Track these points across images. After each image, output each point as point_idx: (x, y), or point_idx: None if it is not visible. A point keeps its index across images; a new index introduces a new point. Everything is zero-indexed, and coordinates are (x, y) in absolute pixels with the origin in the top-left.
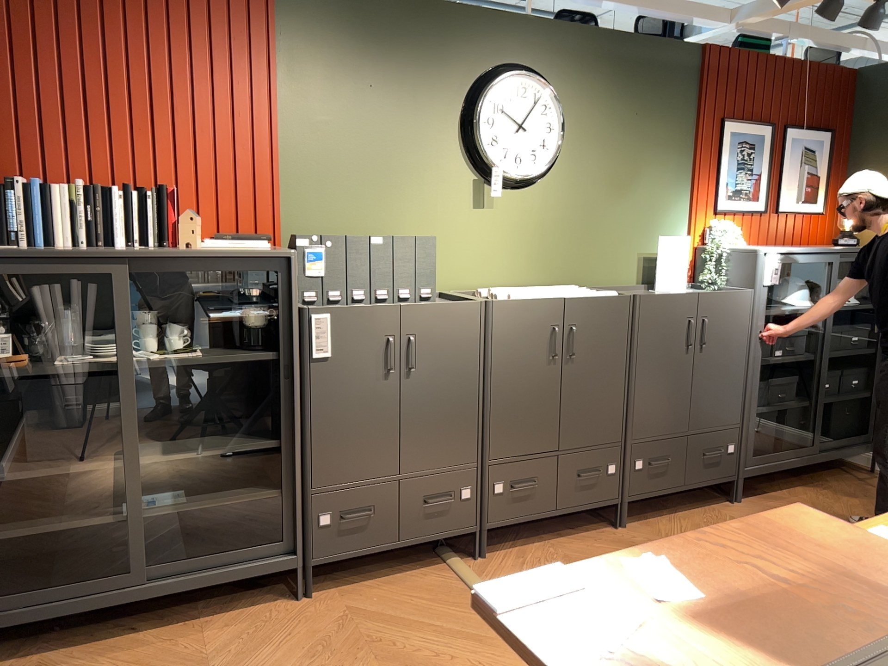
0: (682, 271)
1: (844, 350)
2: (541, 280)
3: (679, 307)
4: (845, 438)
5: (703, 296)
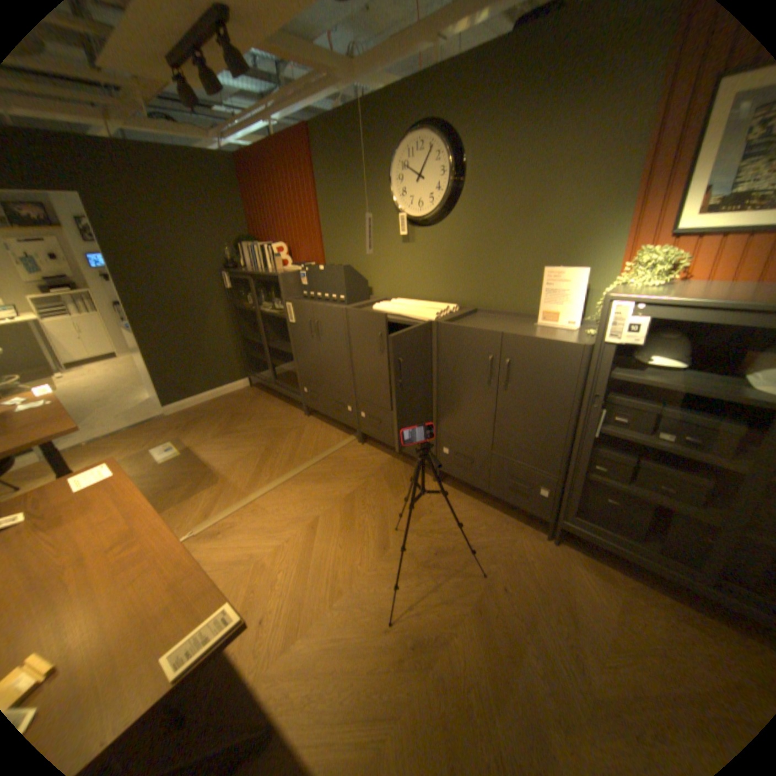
0: (575, 306)
1: None
2: (449, 298)
3: (480, 341)
4: None
5: (508, 337)
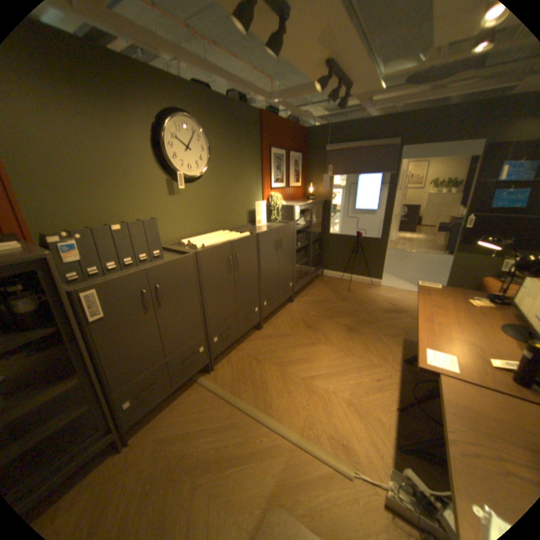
0: (264, 216)
1: (314, 238)
2: (209, 230)
3: (272, 235)
4: (316, 268)
5: (279, 229)
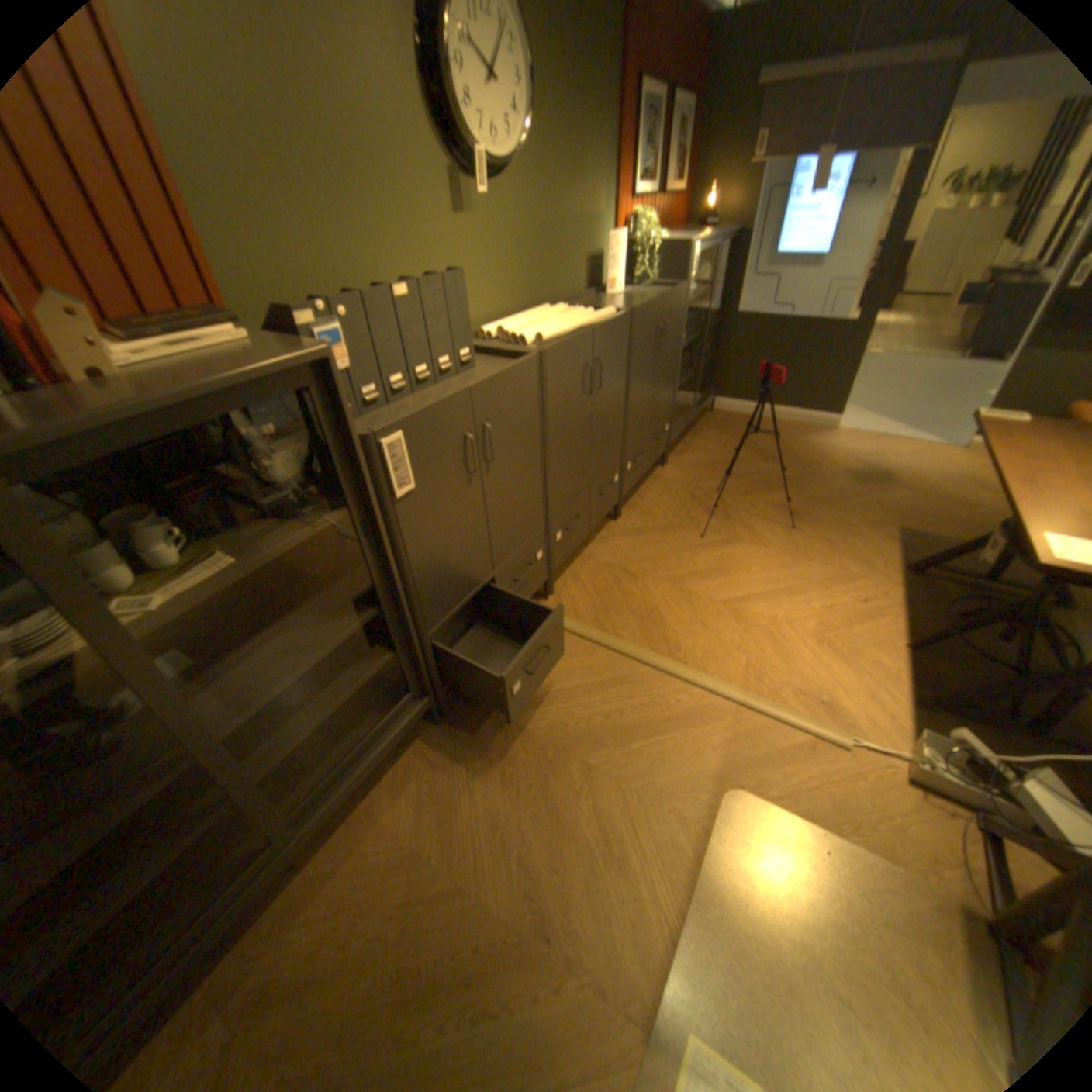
0: (621, 269)
1: (707, 323)
2: (521, 304)
3: (654, 314)
4: (703, 393)
5: (665, 298)
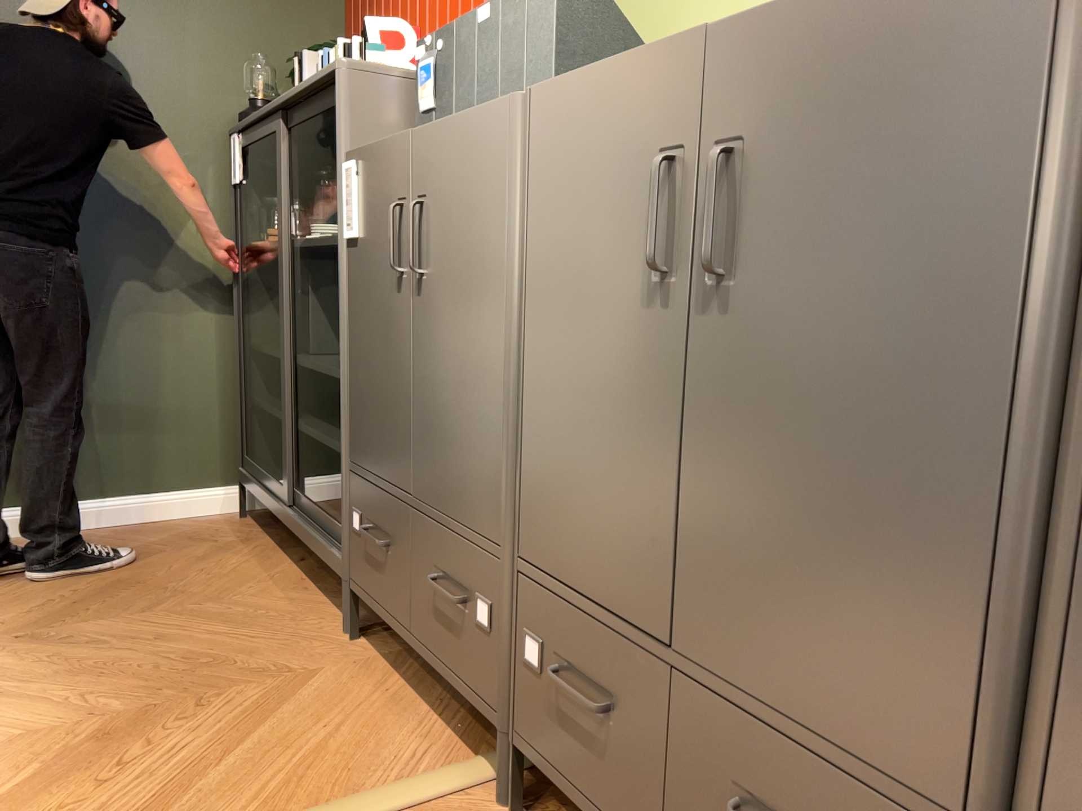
0: None
1: None
2: None
3: None
4: None
5: None
